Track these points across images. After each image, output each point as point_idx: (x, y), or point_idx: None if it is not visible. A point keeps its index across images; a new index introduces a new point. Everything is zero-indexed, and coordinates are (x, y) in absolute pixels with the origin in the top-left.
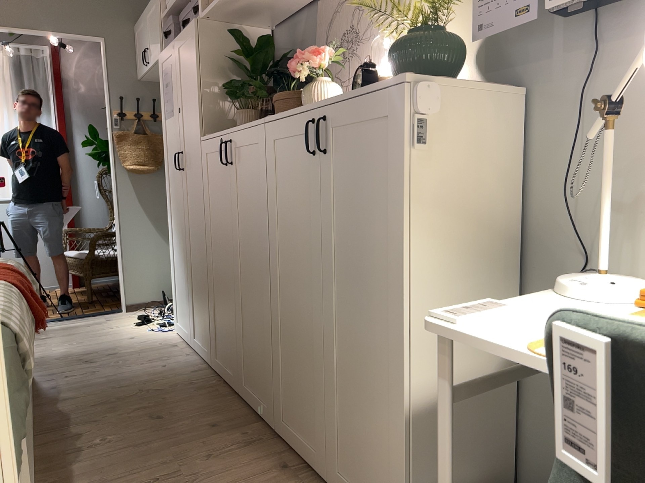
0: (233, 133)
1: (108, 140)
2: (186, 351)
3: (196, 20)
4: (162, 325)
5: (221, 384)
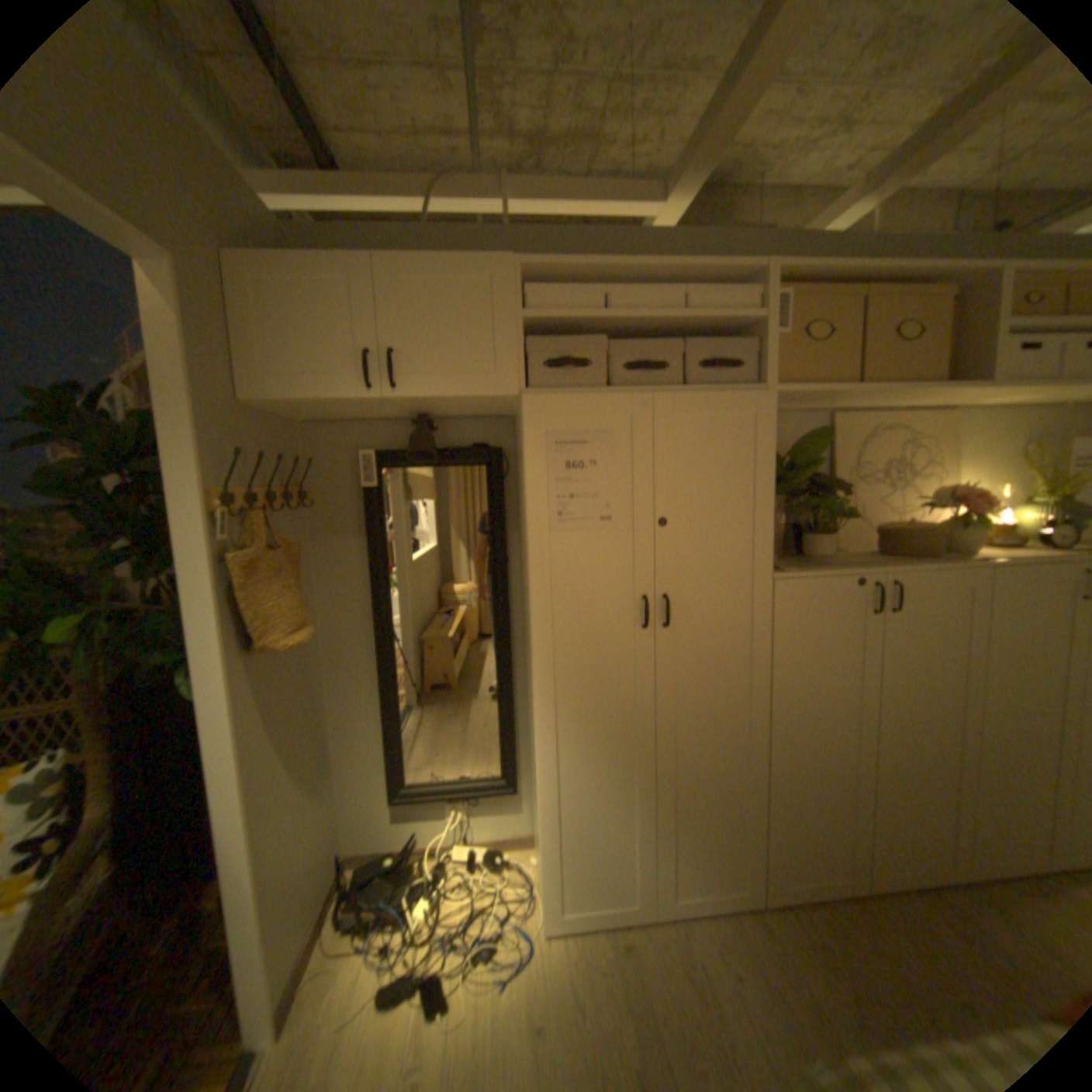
0: (910, 575)
1: (183, 581)
2: (665, 936)
3: (771, 396)
4: (473, 962)
5: (820, 910)
